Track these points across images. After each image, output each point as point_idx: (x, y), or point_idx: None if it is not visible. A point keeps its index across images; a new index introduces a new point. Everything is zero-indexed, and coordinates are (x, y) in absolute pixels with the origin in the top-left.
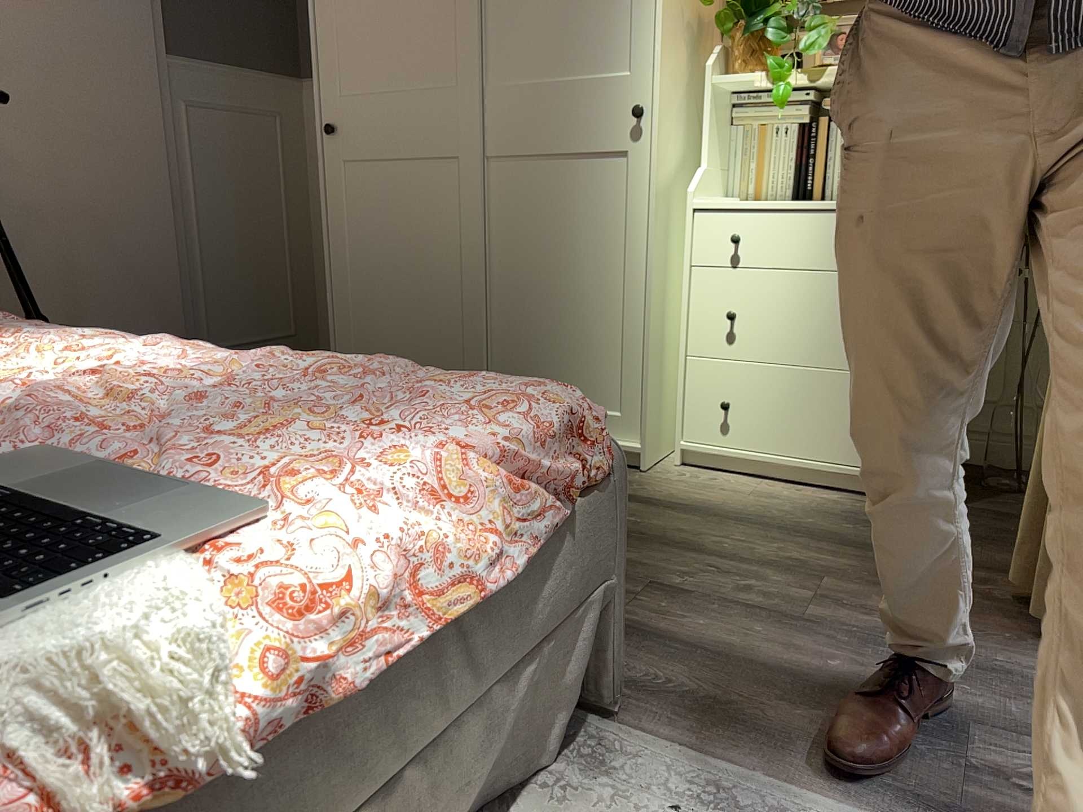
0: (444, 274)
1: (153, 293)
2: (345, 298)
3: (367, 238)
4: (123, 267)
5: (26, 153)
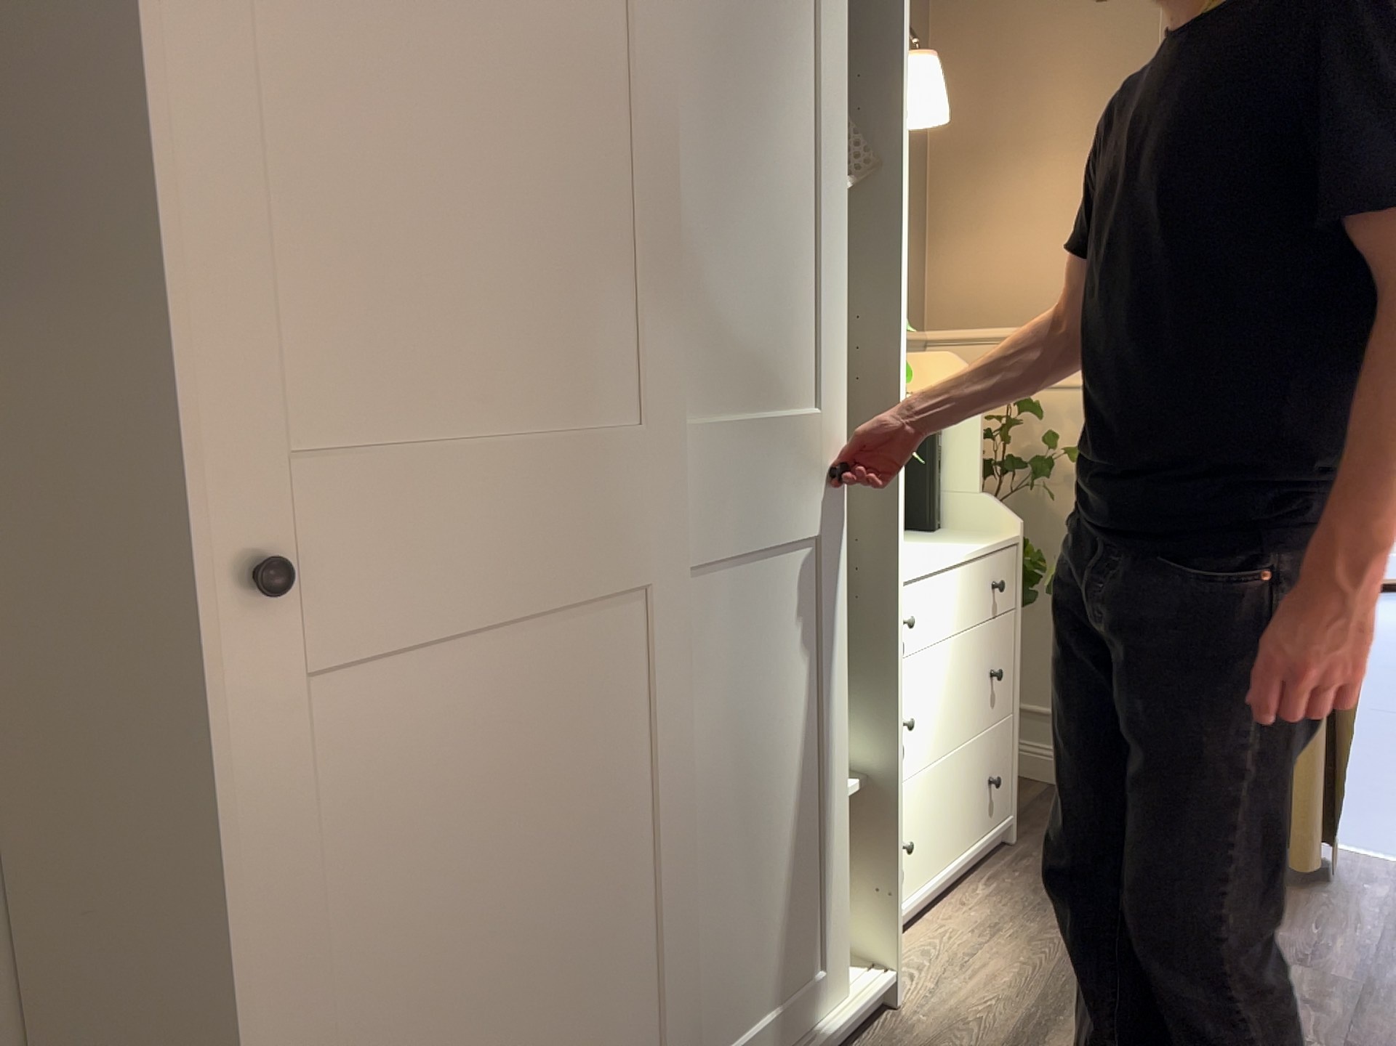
0: (626, 857)
1: None
2: None
3: (417, 875)
4: None
5: None
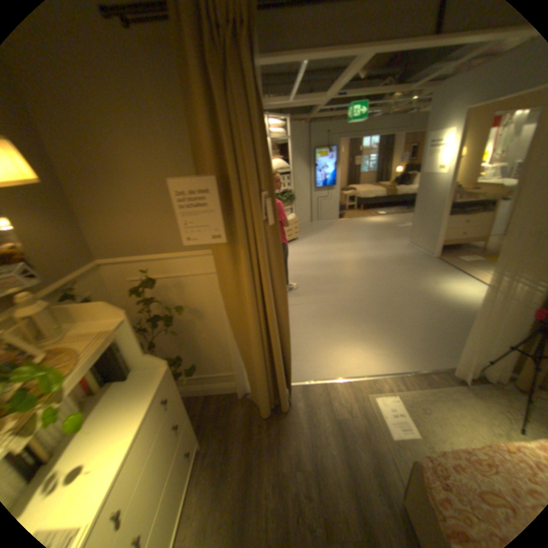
0: None
1: None
2: None
3: None
4: None
5: None
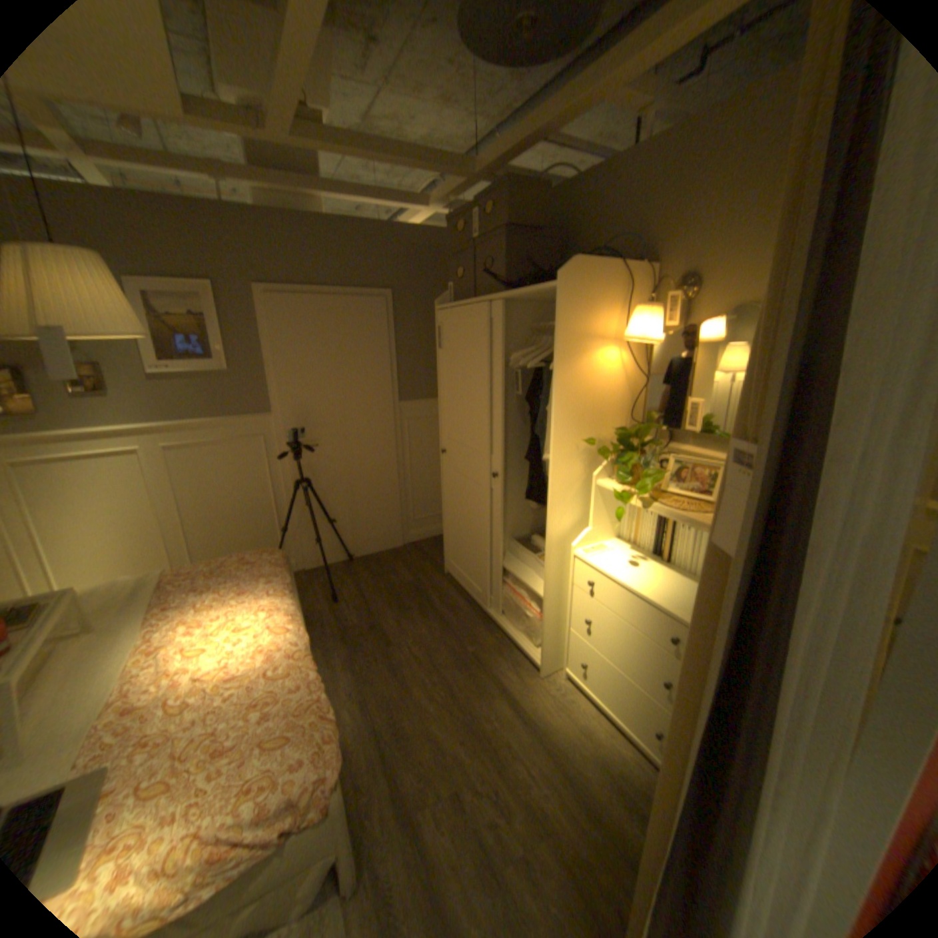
0: (476, 534)
1: (385, 501)
2: (448, 524)
3: (454, 502)
4: (372, 492)
5: (333, 455)
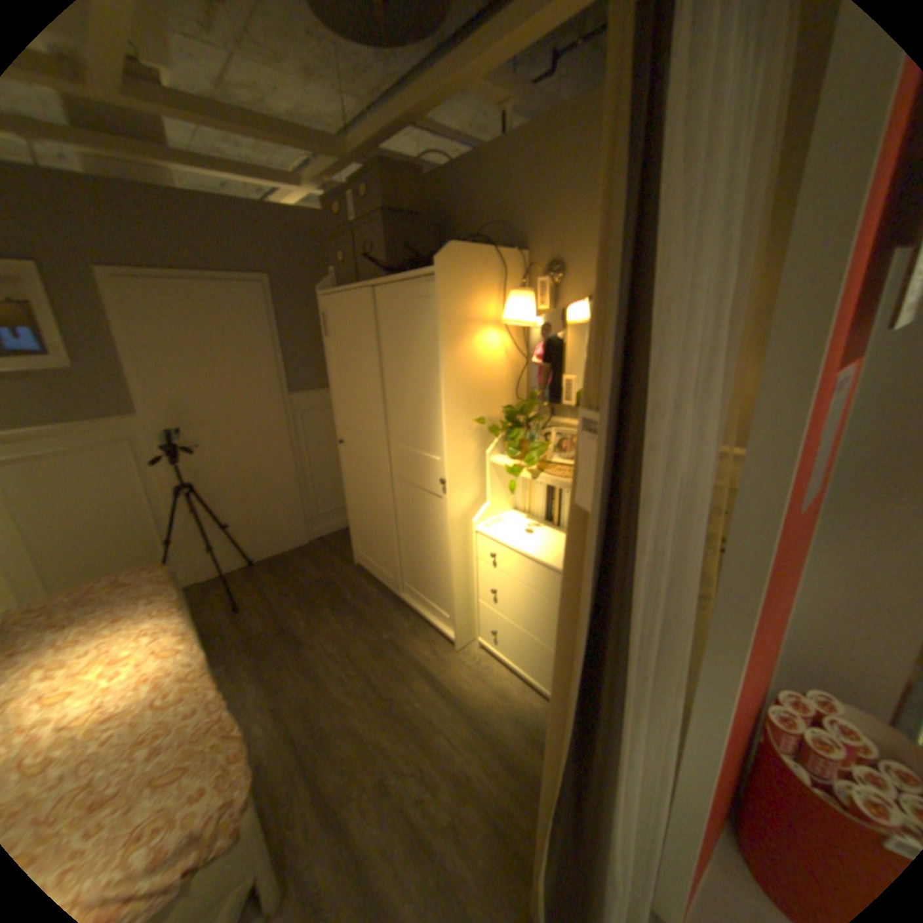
0: (381, 521)
1: (282, 499)
2: (352, 515)
3: (356, 493)
4: (266, 491)
5: (217, 455)
